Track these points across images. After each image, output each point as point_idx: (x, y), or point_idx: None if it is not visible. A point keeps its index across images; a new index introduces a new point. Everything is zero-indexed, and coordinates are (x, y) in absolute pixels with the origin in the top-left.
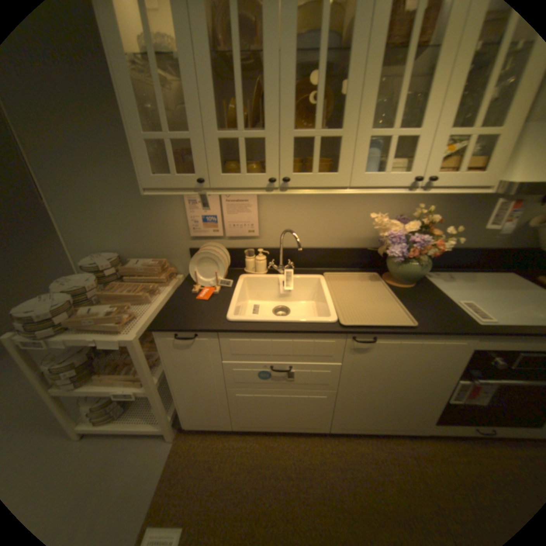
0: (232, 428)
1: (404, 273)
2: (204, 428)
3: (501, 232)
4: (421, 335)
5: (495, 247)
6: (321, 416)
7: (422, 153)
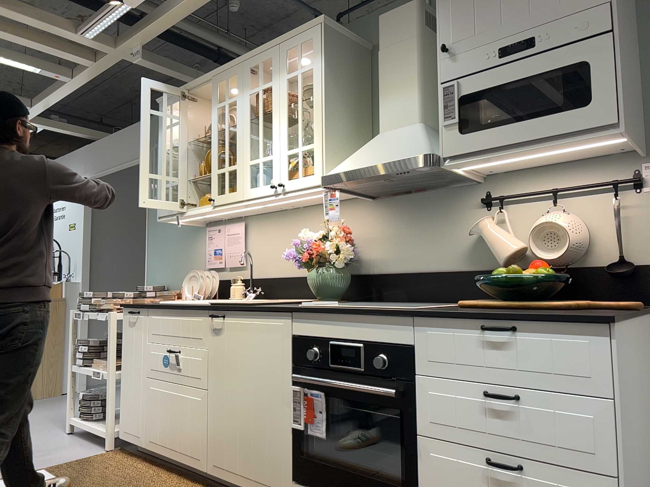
0: (144, 443)
1: (311, 284)
2: (129, 437)
3: (455, 249)
4: (246, 310)
5: (455, 269)
6: (197, 433)
7: (274, 169)
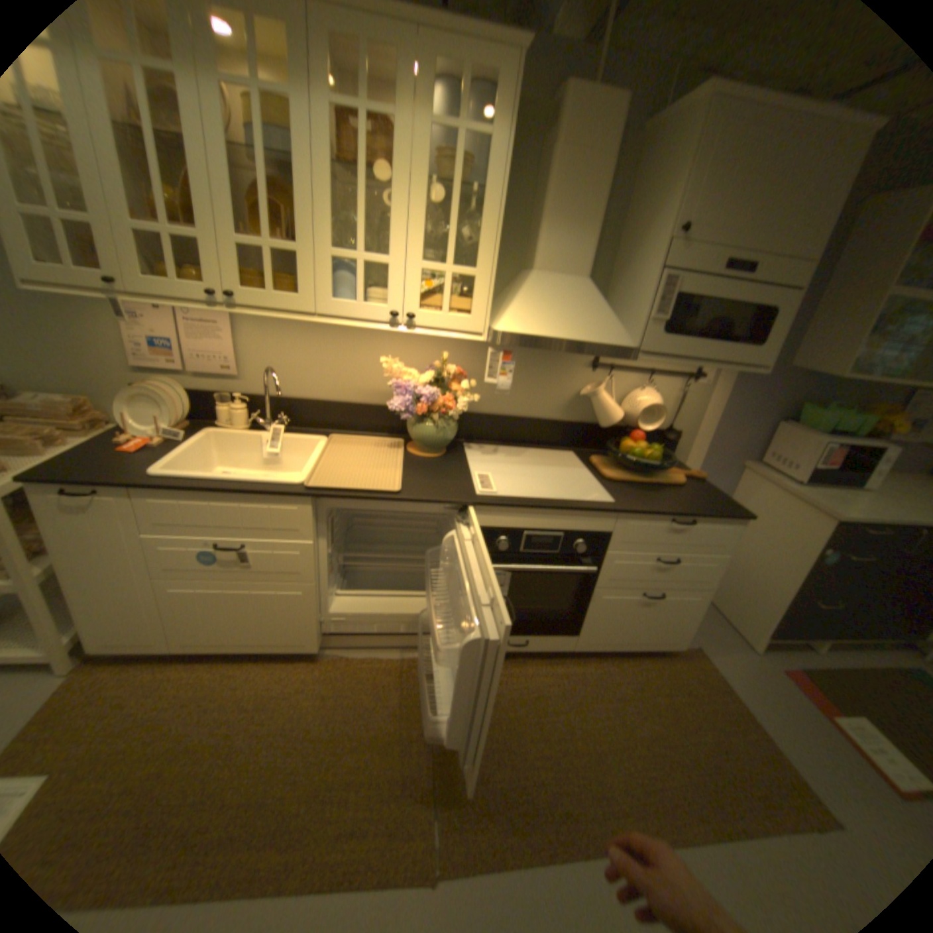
0: (168, 650)
1: (420, 437)
2: (121, 650)
3: (555, 401)
4: (401, 503)
5: (551, 420)
6: (299, 625)
7: (395, 286)
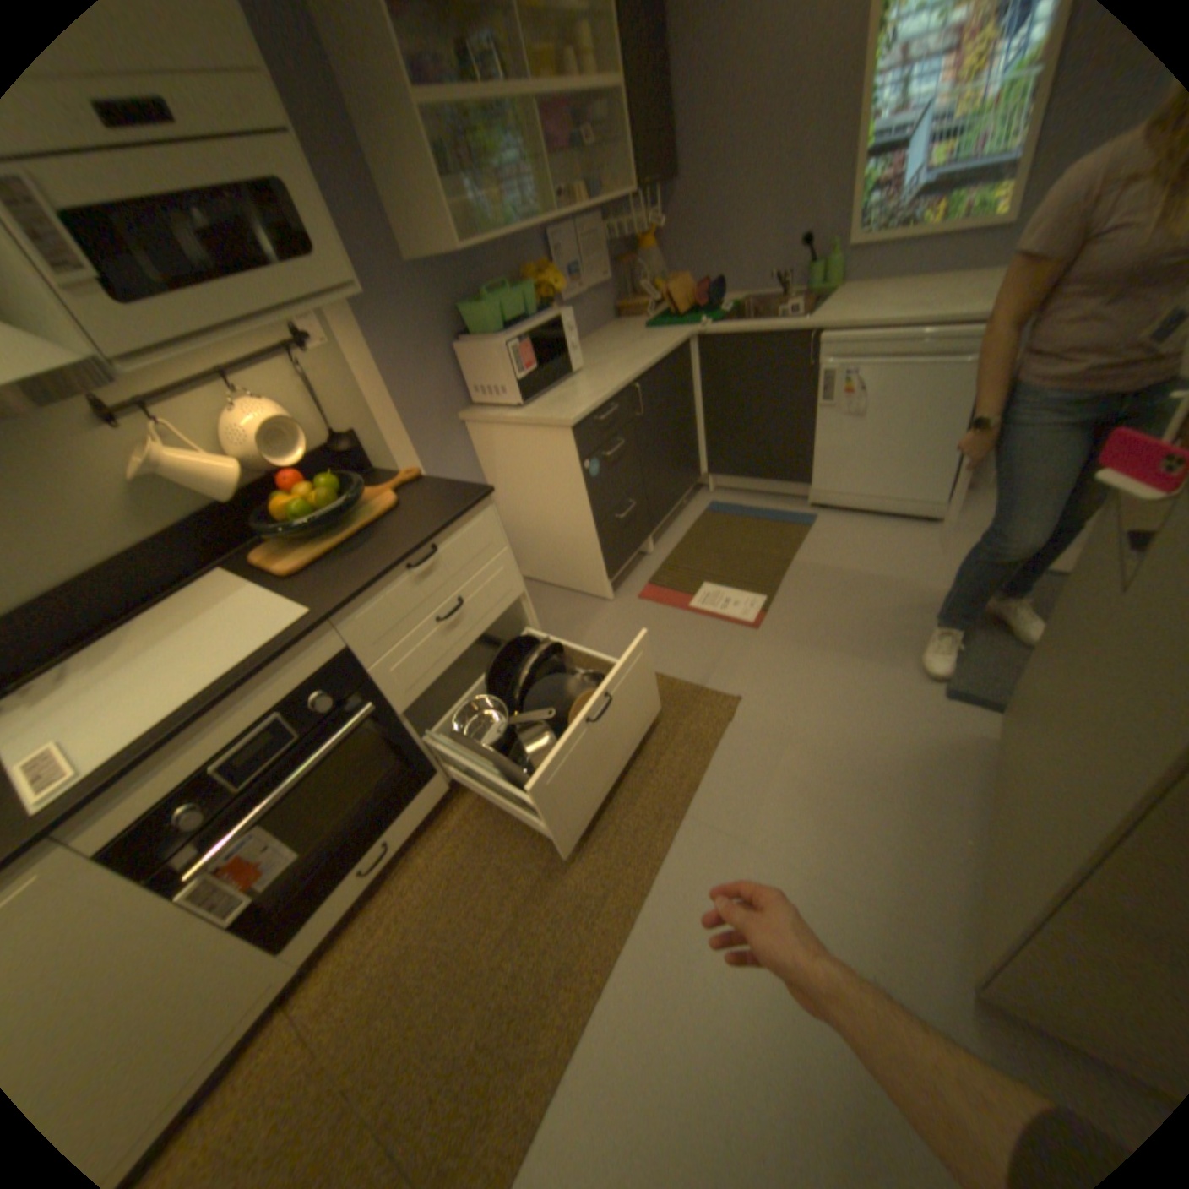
0: None
1: None
2: None
3: (100, 516)
4: None
5: (129, 546)
6: None
7: None
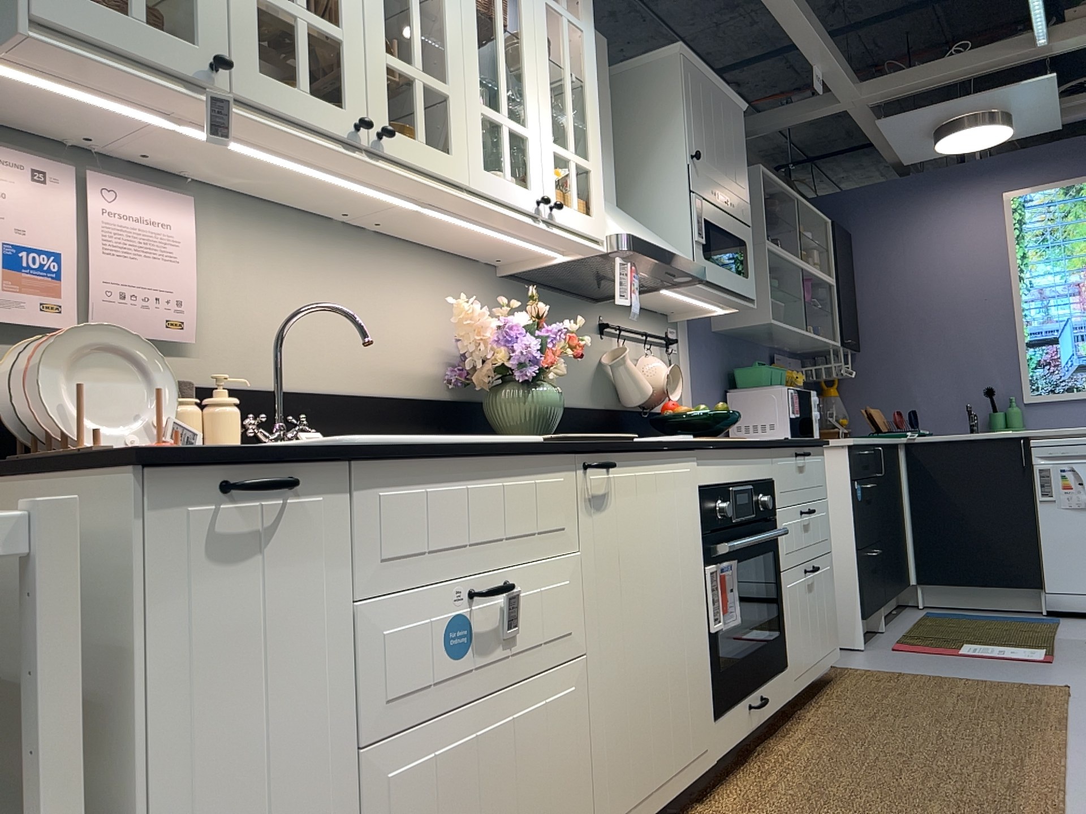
0: None
1: (535, 411)
2: None
3: (583, 379)
4: (651, 449)
5: (586, 406)
6: (573, 782)
7: (535, 165)
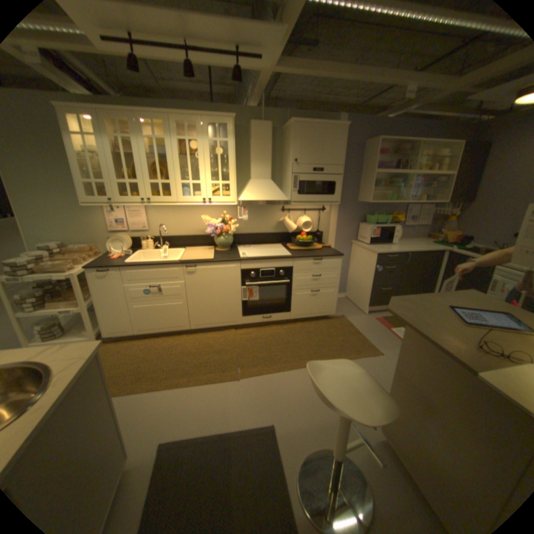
0: (133, 333)
1: (220, 243)
2: (116, 335)
3: (270, 225)
4: (214, 262)
5: (270, 233)
6: (182, 317)
7: (203, 190)
